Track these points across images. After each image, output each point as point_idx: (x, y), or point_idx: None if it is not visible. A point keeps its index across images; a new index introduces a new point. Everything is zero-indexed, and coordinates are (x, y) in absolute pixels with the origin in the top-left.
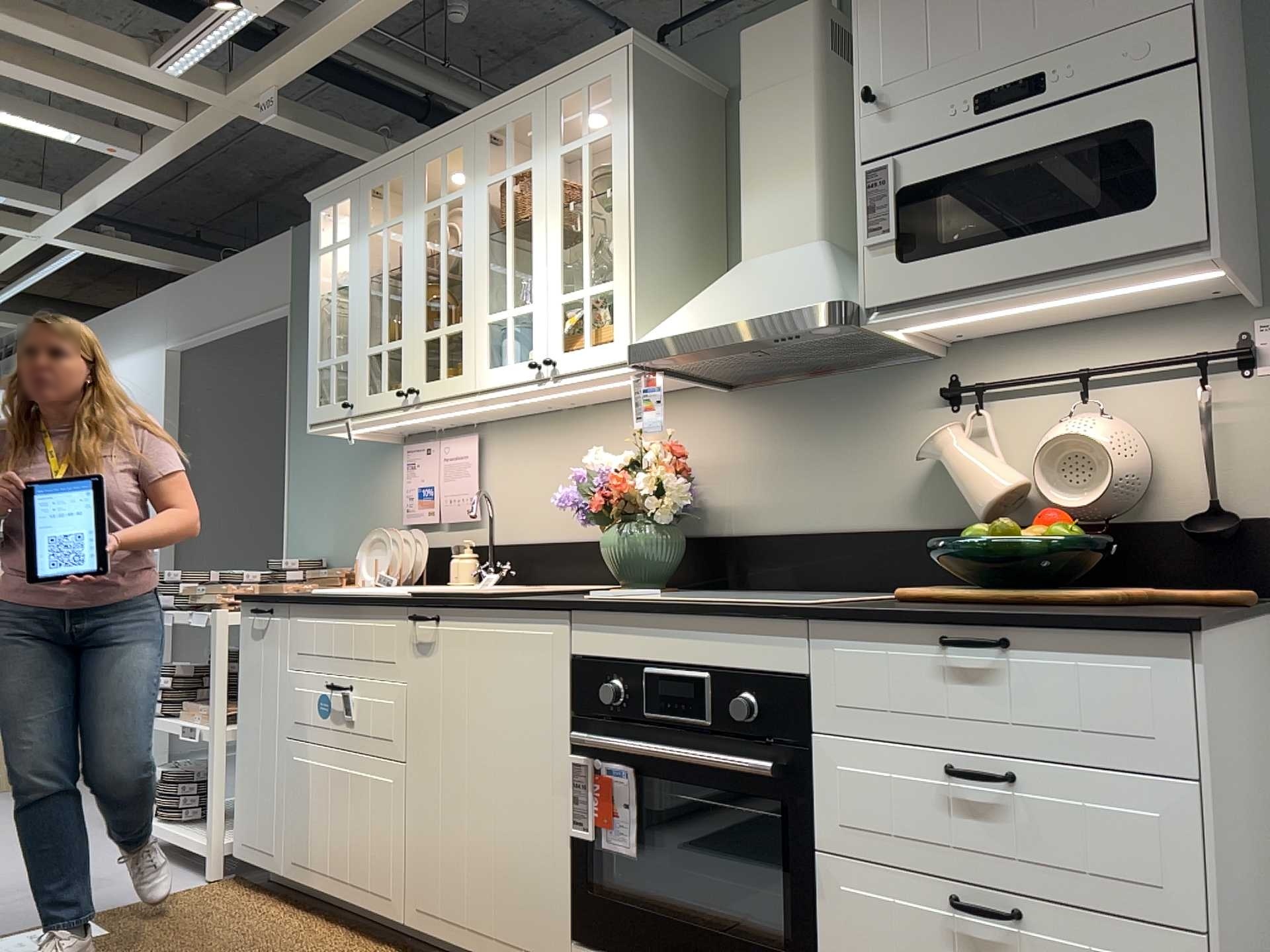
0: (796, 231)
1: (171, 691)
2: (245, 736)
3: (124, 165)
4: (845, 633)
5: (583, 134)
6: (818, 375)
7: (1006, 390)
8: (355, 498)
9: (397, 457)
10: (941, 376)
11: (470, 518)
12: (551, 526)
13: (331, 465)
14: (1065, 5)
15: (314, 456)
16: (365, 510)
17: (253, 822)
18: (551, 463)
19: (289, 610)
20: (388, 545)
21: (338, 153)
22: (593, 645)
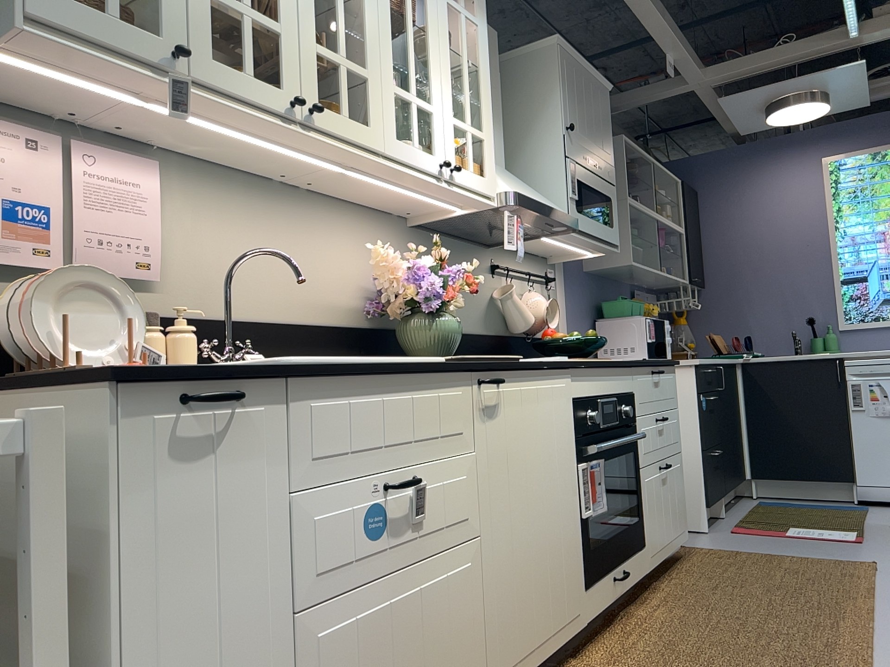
0: (500, 158)
1: None
2: None
3: None
4: (640, 371)
5: (462, 5)
6: (454, 237)
7: (508, 273)
8: None
9: None
10: (491, 258)
11: (140, 276)
12: (266, 304)
13: None
14: (601, 143)
15: None
16: None
17: None
18: (263, 236)
19: (281, 391)
20: (87, 298)
21: None
22: (581, 389)
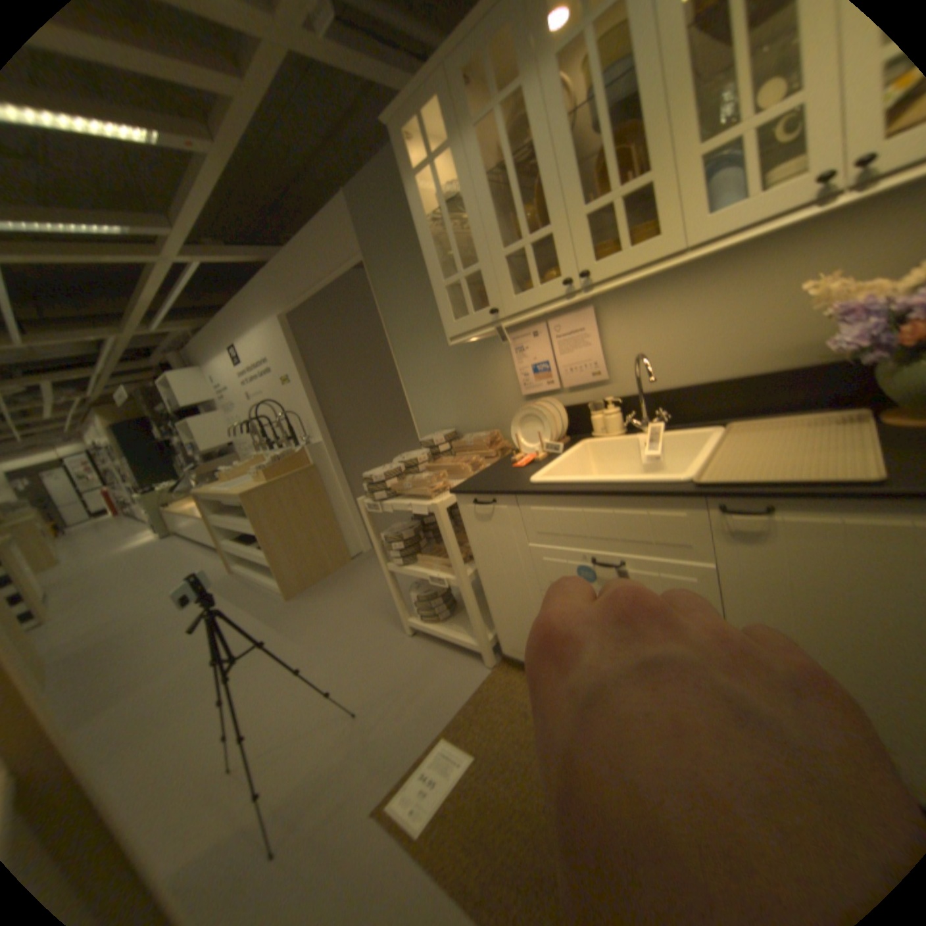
0: None
1: (404, 548)
2: (493, 583)
3: (198, 162)
4: None
5: None
6: None
7: None
8: (468, 383)
9: (501, 345)
10: None
11: (598, 378)
12: (703, 368)
13: (438, 363)
14: None
15: (419, 360)
16: (480, 390)
17: (520, 637)
18: (695, 312)
19: (517, 499)
20: (538, 416)
21: (373, 81)
22: None
